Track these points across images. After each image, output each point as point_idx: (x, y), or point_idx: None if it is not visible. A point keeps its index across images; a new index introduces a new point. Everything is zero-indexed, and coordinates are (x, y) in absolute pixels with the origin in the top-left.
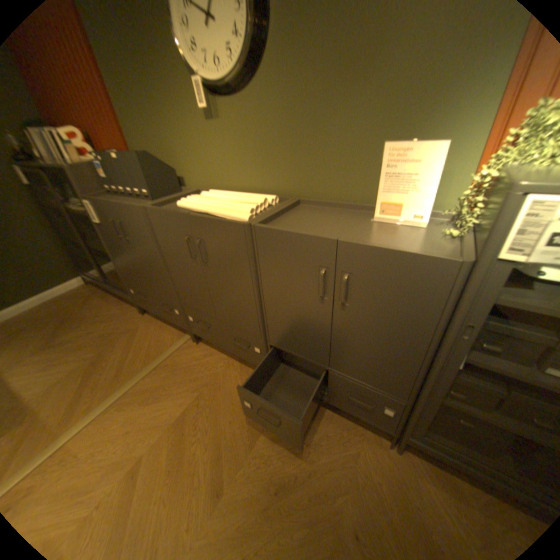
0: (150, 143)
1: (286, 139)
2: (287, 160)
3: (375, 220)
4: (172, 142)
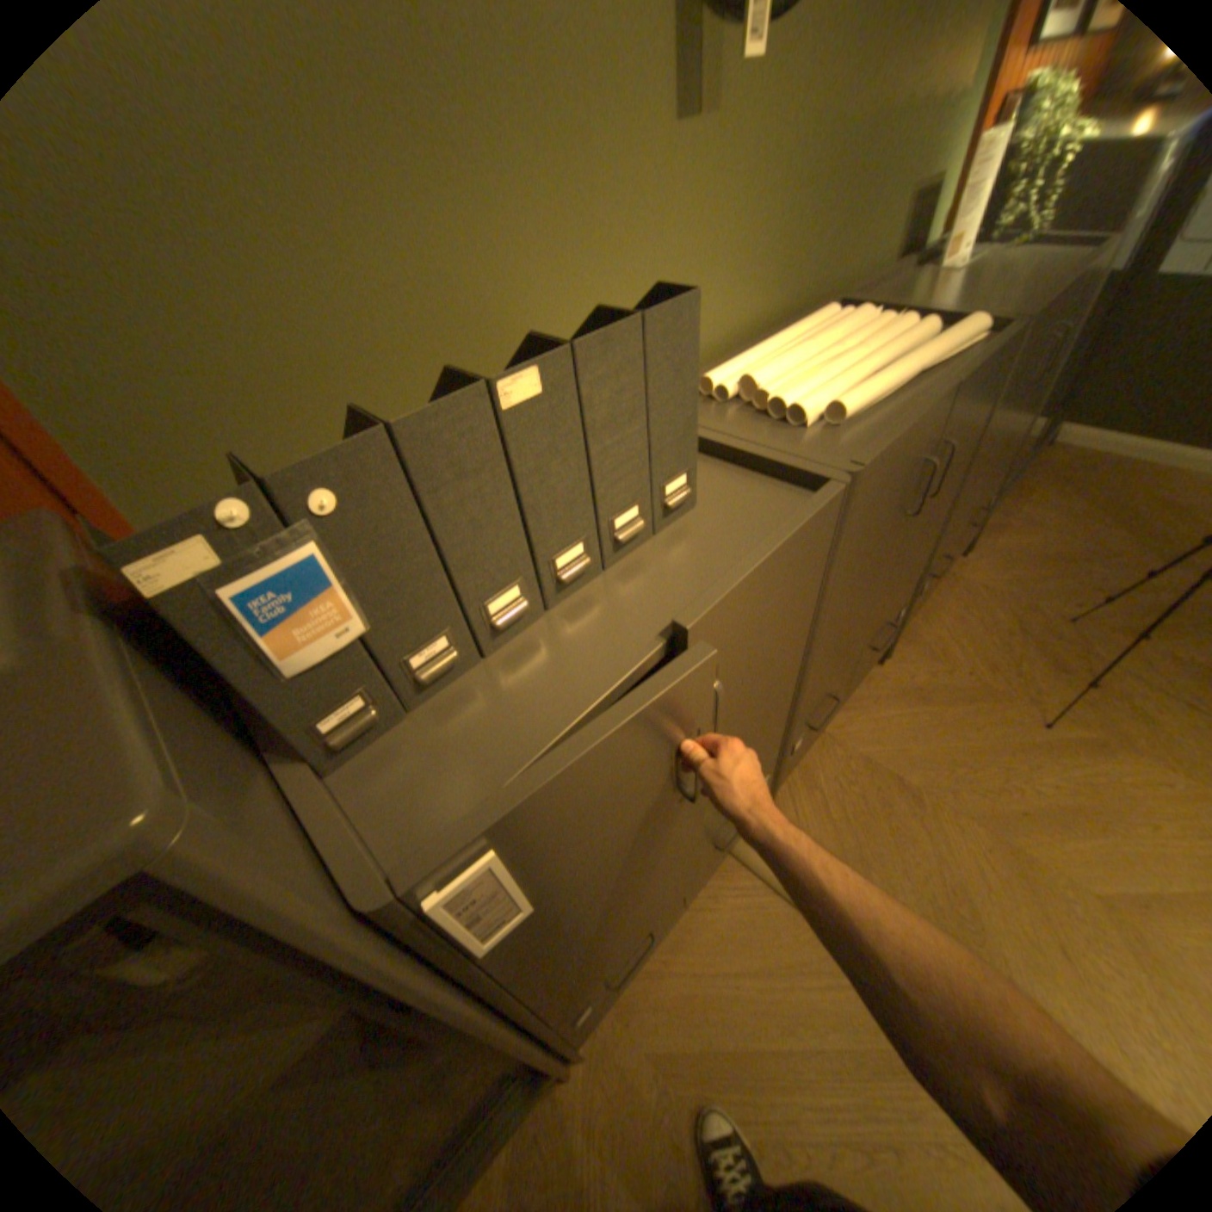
0: (348, 305)
1: (836, 160)
2: (827, 215)
3: (949, 270)
4: (516, 256)
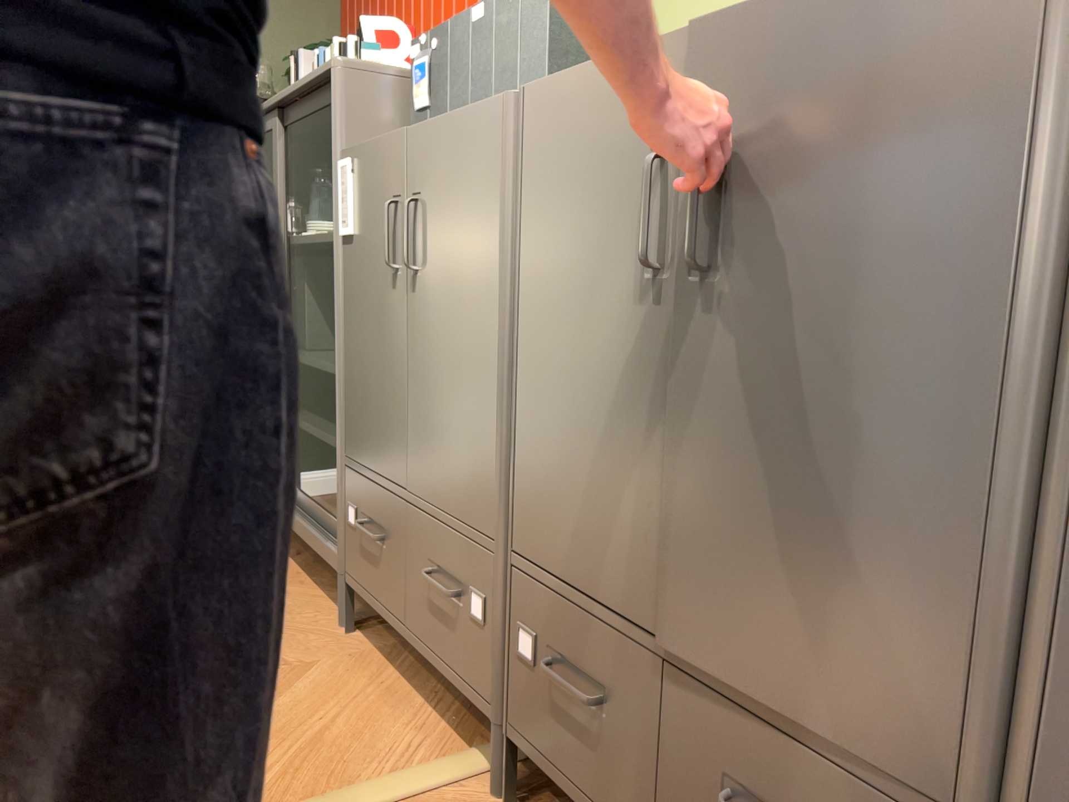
0: None
1: None
2: None
3: None
4: None
